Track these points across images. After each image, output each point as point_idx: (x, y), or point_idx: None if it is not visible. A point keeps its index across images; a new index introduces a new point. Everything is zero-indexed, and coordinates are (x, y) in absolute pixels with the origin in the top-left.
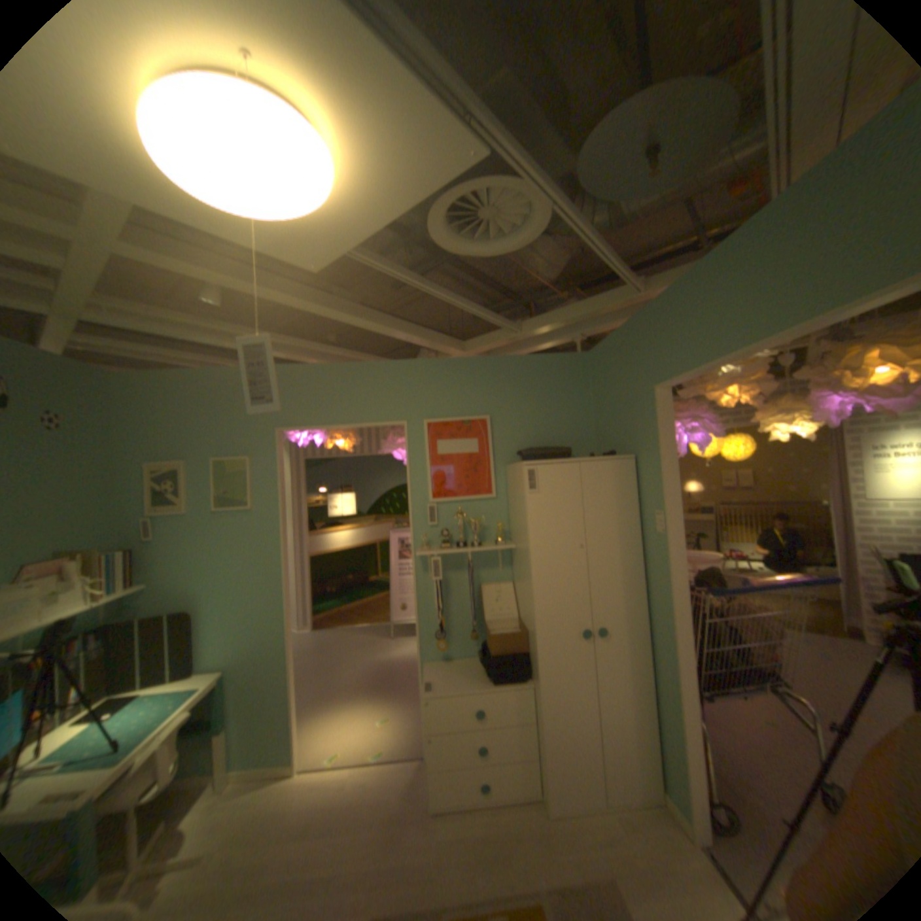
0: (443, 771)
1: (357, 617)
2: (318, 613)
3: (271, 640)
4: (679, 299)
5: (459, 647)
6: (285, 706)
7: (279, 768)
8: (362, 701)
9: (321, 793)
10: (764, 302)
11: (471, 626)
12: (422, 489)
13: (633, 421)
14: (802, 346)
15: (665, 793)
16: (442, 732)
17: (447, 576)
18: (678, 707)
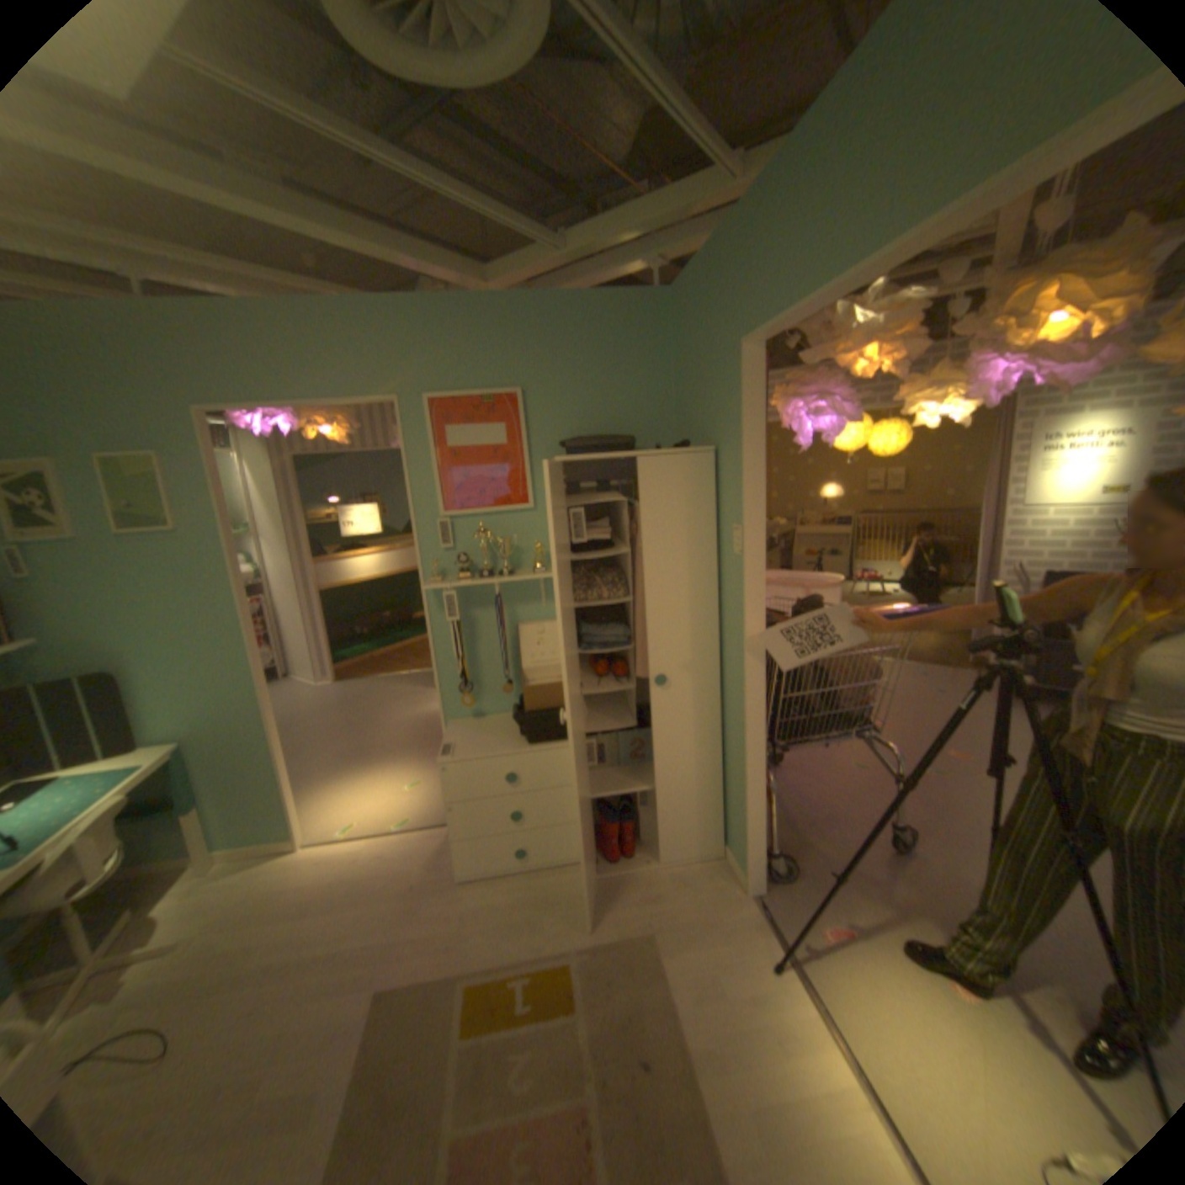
0: (470, 840)
1: (394, 665)
2: (344, 661)
3: (240, 703)
4: (779, 188)
5: (494, 702)
6: (273, 779)
7: (278, 846)
8: (390, 764)
9: (329, 869)
10: (882, 185)
11: (508, 676)
12: (429, 500)
13: (717, 397)
14: (979, 287)
15: (726, 846)
16: (465, 800)
17: (472, 615)
18: (742, 760)
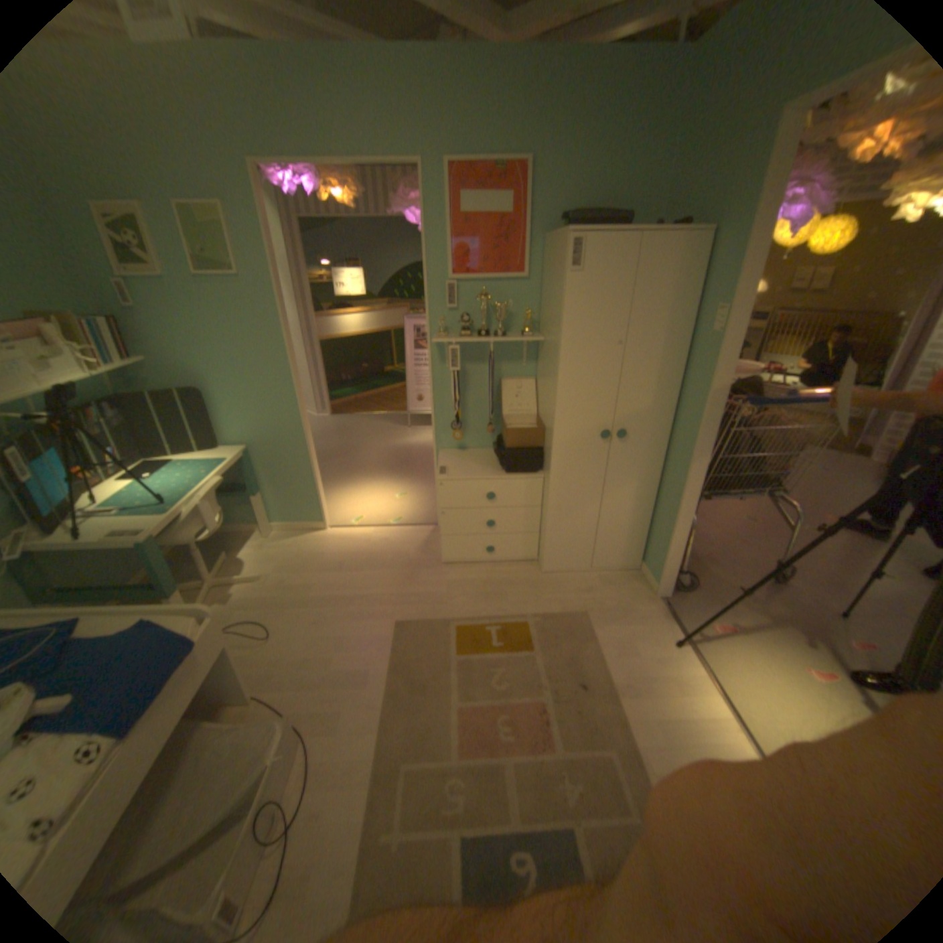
0: (457, 535)
1: (377, 406)
2: (338, 399)
3: (291, 420)
4: None
5: (477, 438)
6: (314, 478)
7: (317, 523)
8: (385, 478)
9: (354, 542)
10: None
11: (490, 419)
12: (442, 262)
13: (734, 170)
14: None
15: (645, 561)
16: (457, 507)
17: (468, 367)
18: (679, 501)
